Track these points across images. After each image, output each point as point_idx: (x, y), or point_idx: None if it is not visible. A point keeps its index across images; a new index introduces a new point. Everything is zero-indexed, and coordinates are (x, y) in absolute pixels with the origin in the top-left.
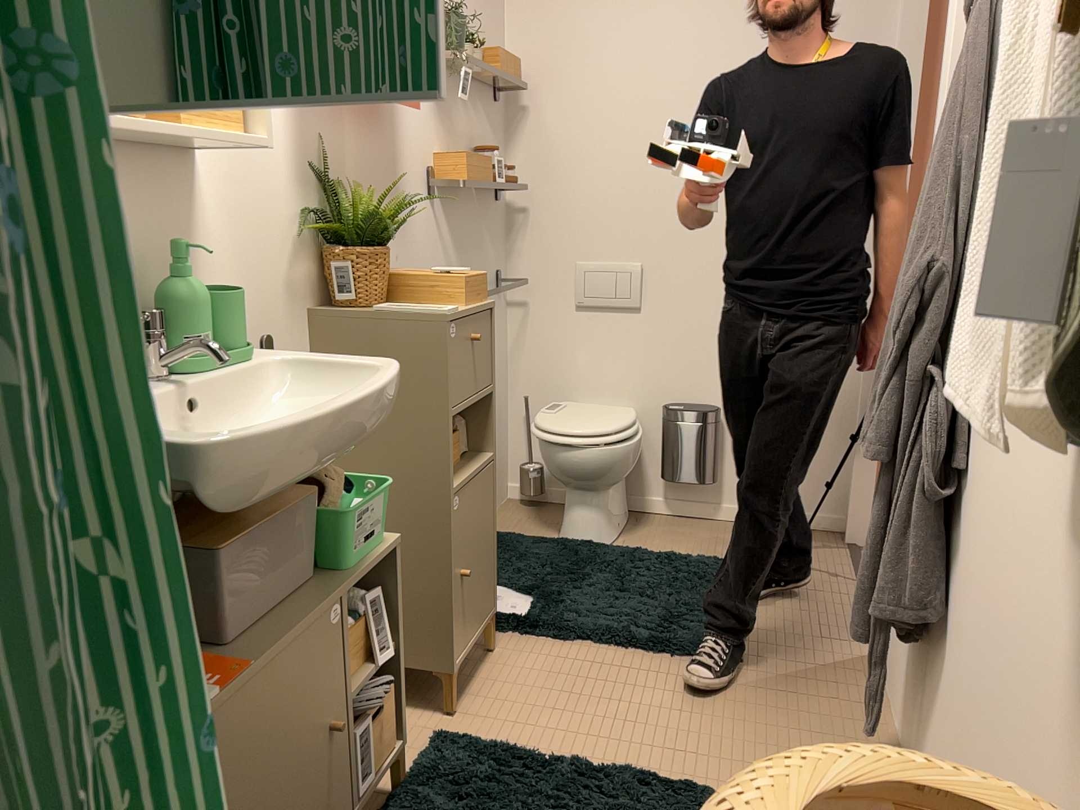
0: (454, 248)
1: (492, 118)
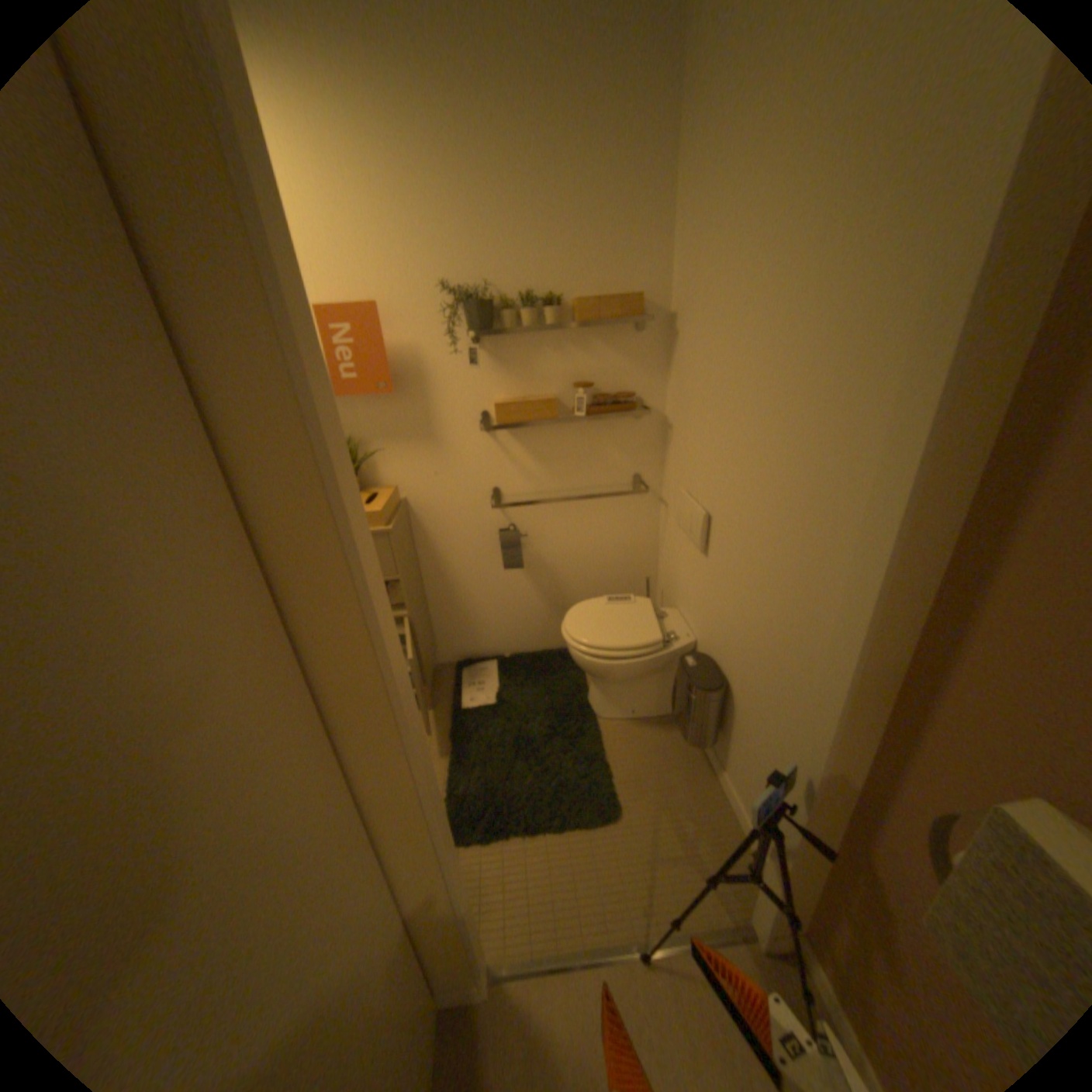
0: (531, 461)
1: (628, 342)
